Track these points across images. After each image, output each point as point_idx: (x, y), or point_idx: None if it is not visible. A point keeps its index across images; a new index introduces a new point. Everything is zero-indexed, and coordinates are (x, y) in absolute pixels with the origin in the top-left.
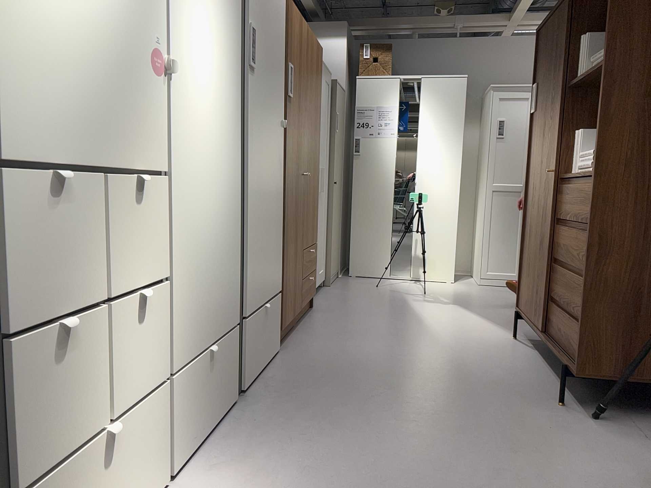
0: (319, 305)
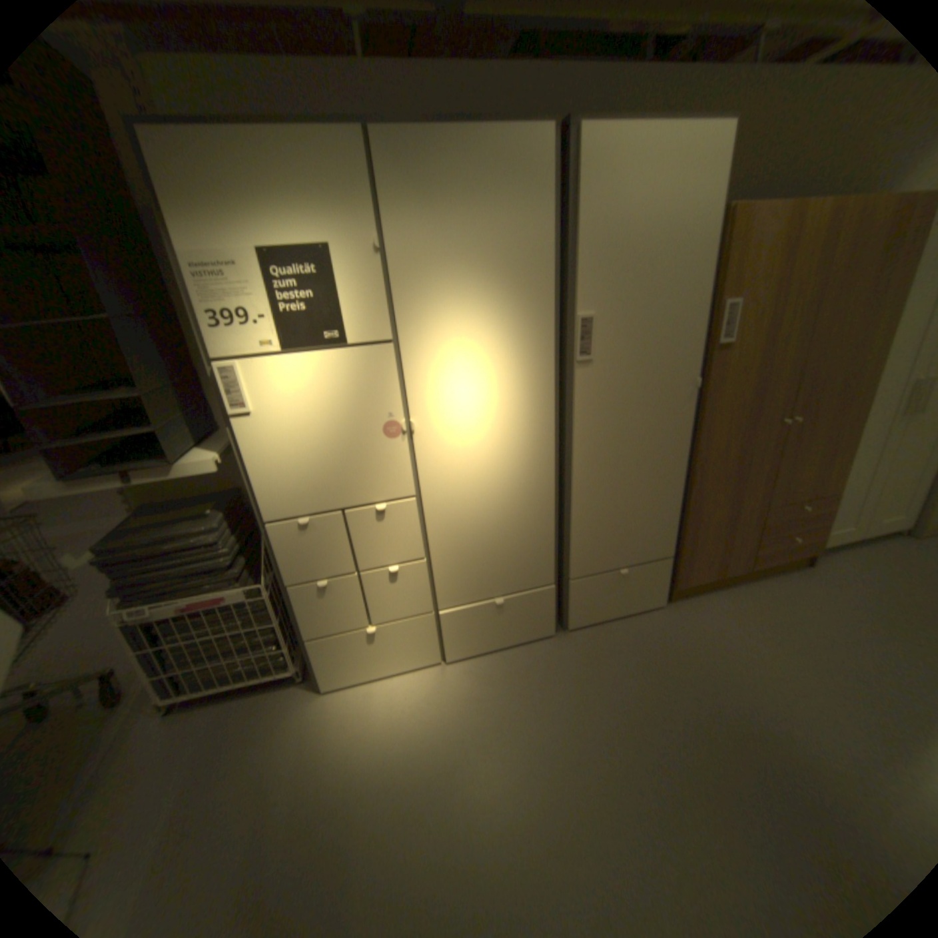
0: (838, 567)
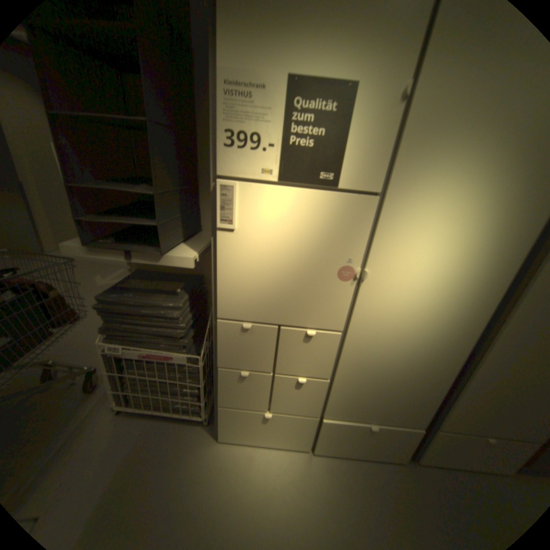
0: None
